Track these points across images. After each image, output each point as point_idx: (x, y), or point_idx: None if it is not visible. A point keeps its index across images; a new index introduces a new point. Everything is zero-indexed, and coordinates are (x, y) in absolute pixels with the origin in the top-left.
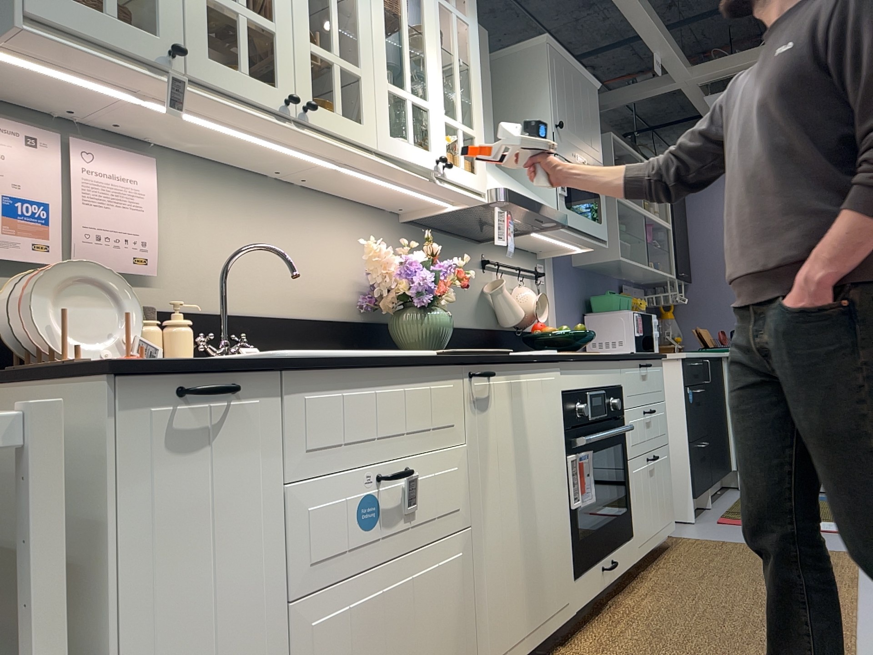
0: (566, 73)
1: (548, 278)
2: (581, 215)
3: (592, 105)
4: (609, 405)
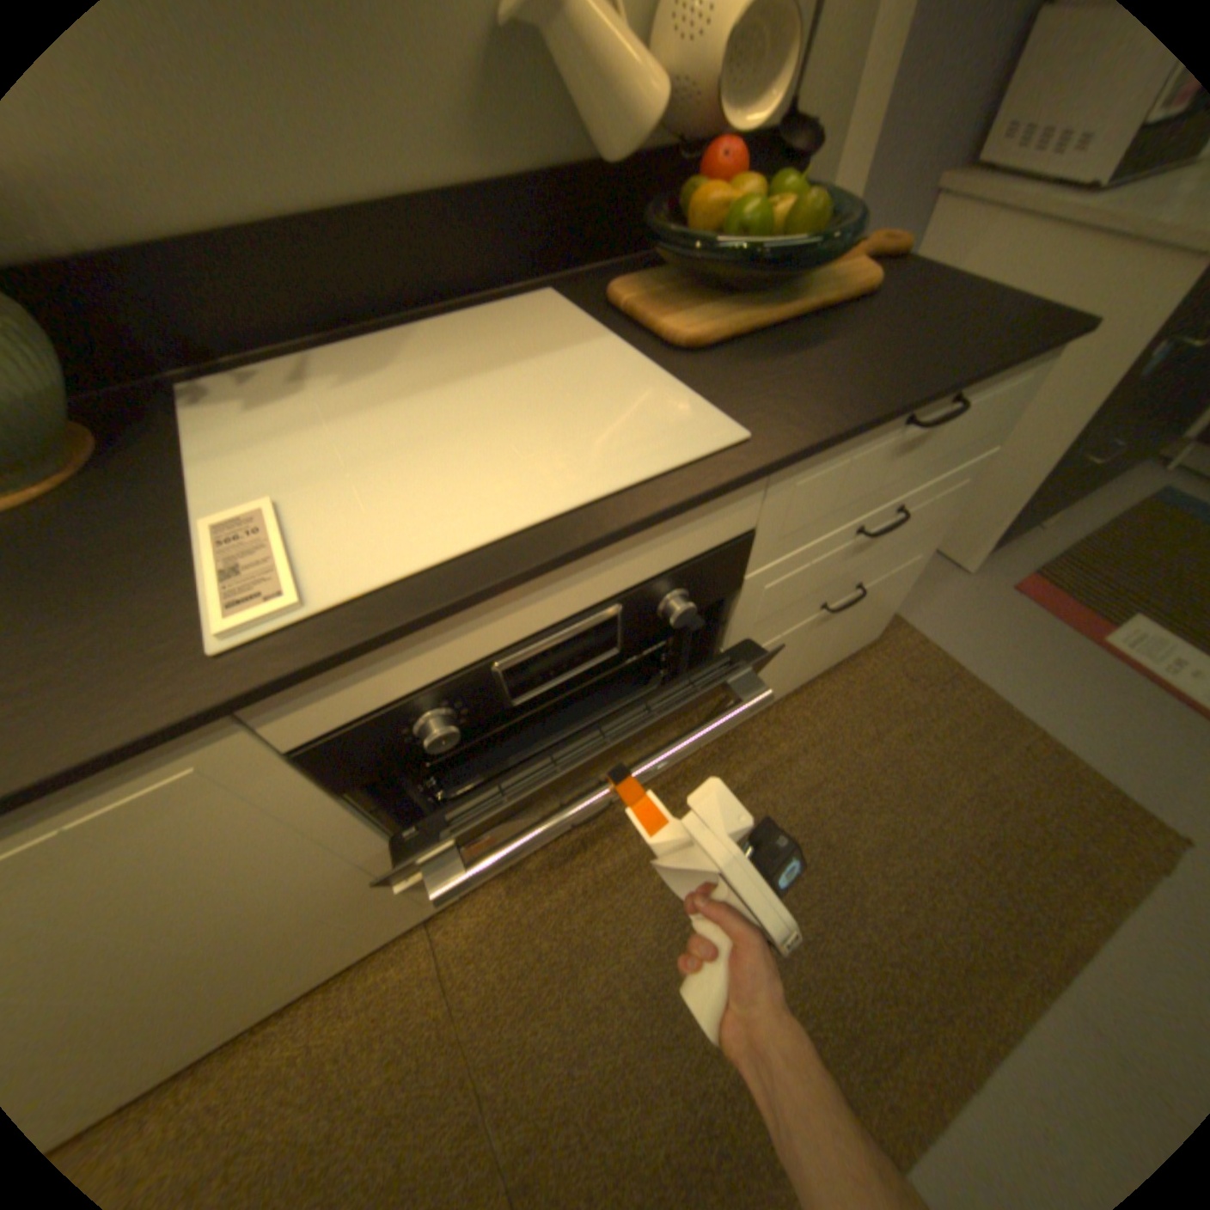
0: None
1: None
2: None
3: None
4: (643, 615)
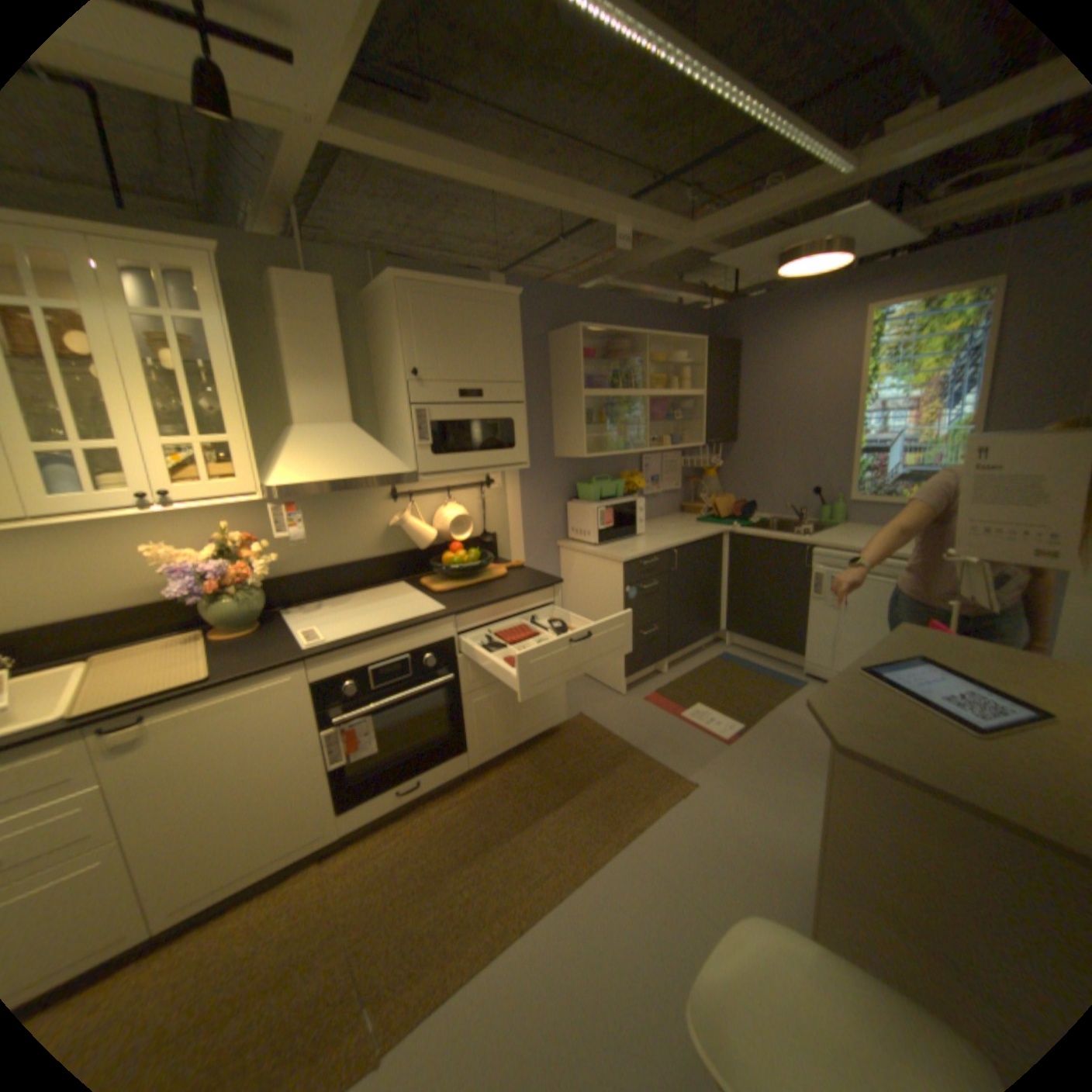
0: (435, 302)
1: (505, 481)
2: (464, 454)
3: (499, 321)
4: (419, 664)
